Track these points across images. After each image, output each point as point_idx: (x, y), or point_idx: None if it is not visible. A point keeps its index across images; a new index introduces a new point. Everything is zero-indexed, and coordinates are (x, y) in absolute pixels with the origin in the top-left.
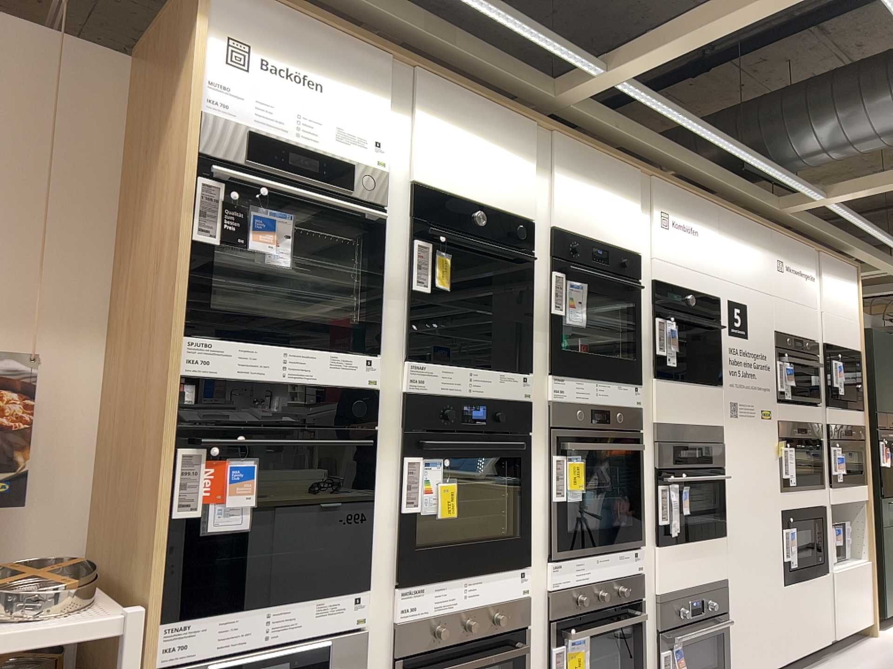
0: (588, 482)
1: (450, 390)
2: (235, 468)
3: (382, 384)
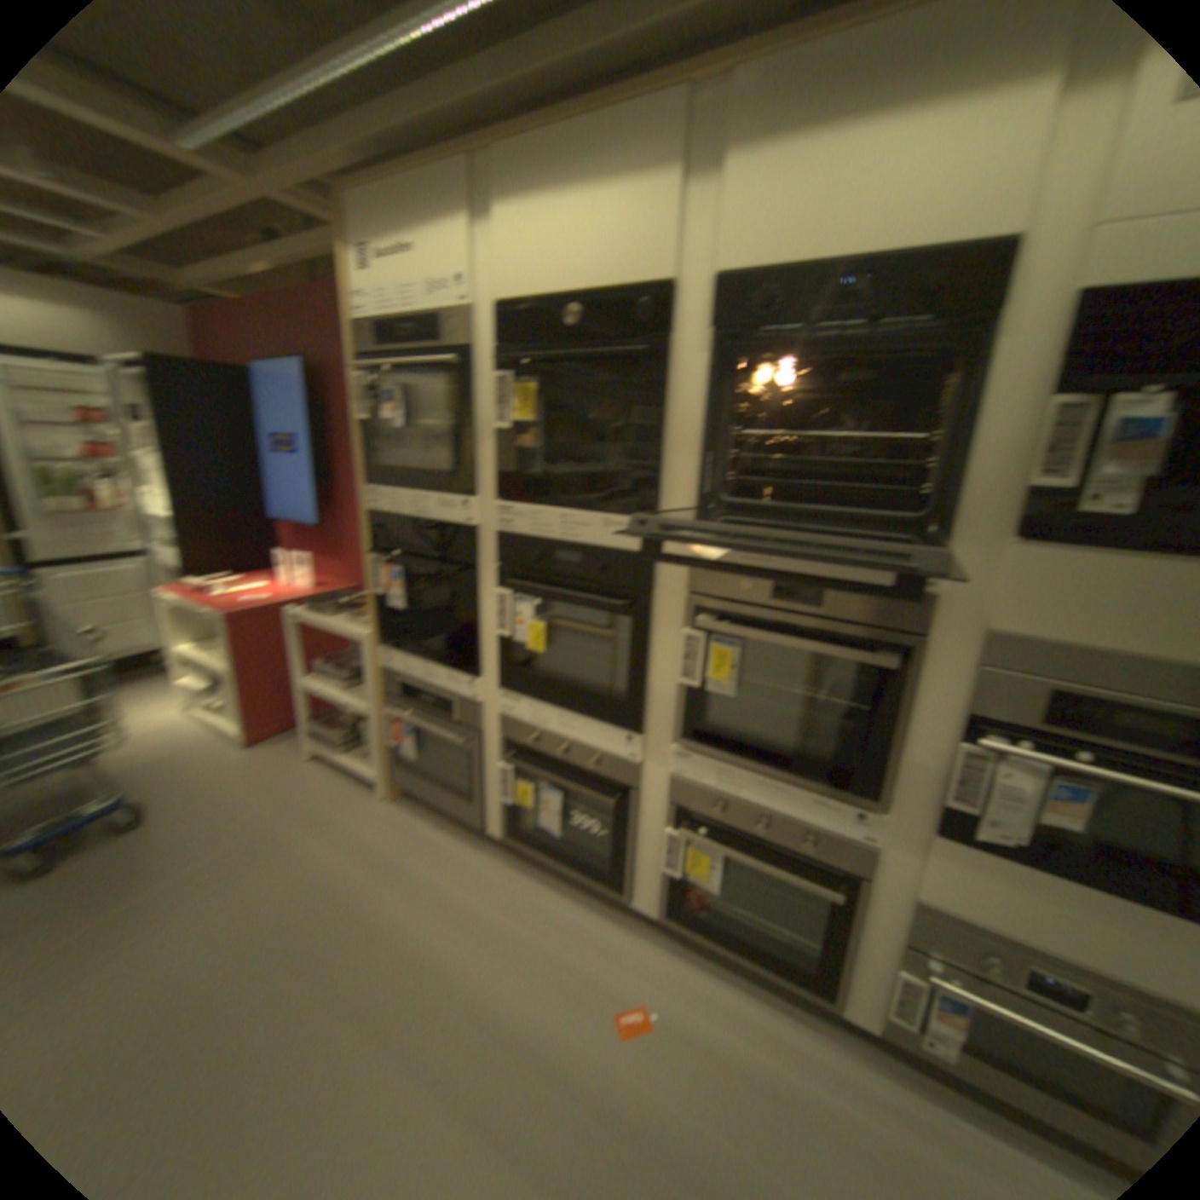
0: (806, 693)
1: (536, 536)
2: (386, 576)
3: (476, 527)
